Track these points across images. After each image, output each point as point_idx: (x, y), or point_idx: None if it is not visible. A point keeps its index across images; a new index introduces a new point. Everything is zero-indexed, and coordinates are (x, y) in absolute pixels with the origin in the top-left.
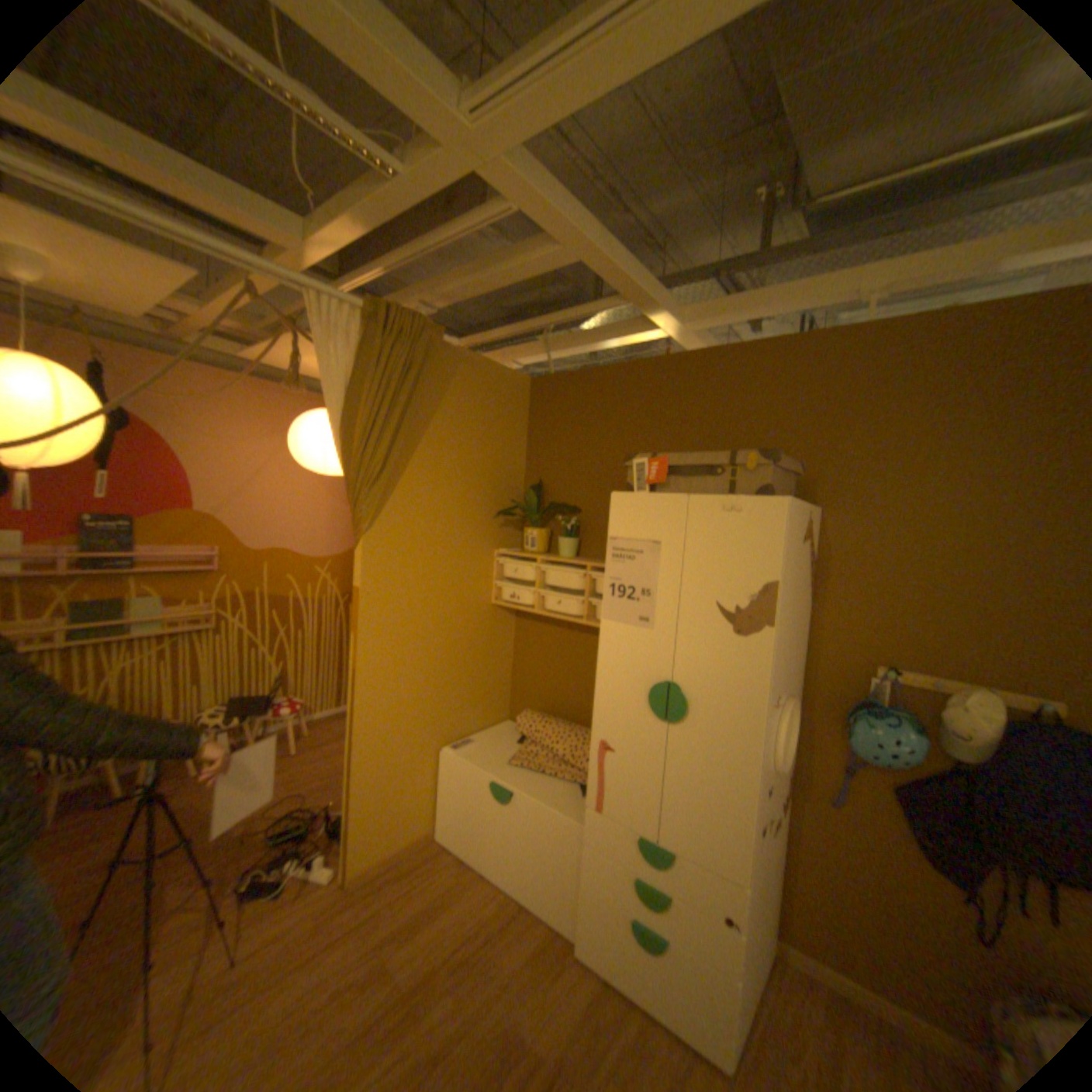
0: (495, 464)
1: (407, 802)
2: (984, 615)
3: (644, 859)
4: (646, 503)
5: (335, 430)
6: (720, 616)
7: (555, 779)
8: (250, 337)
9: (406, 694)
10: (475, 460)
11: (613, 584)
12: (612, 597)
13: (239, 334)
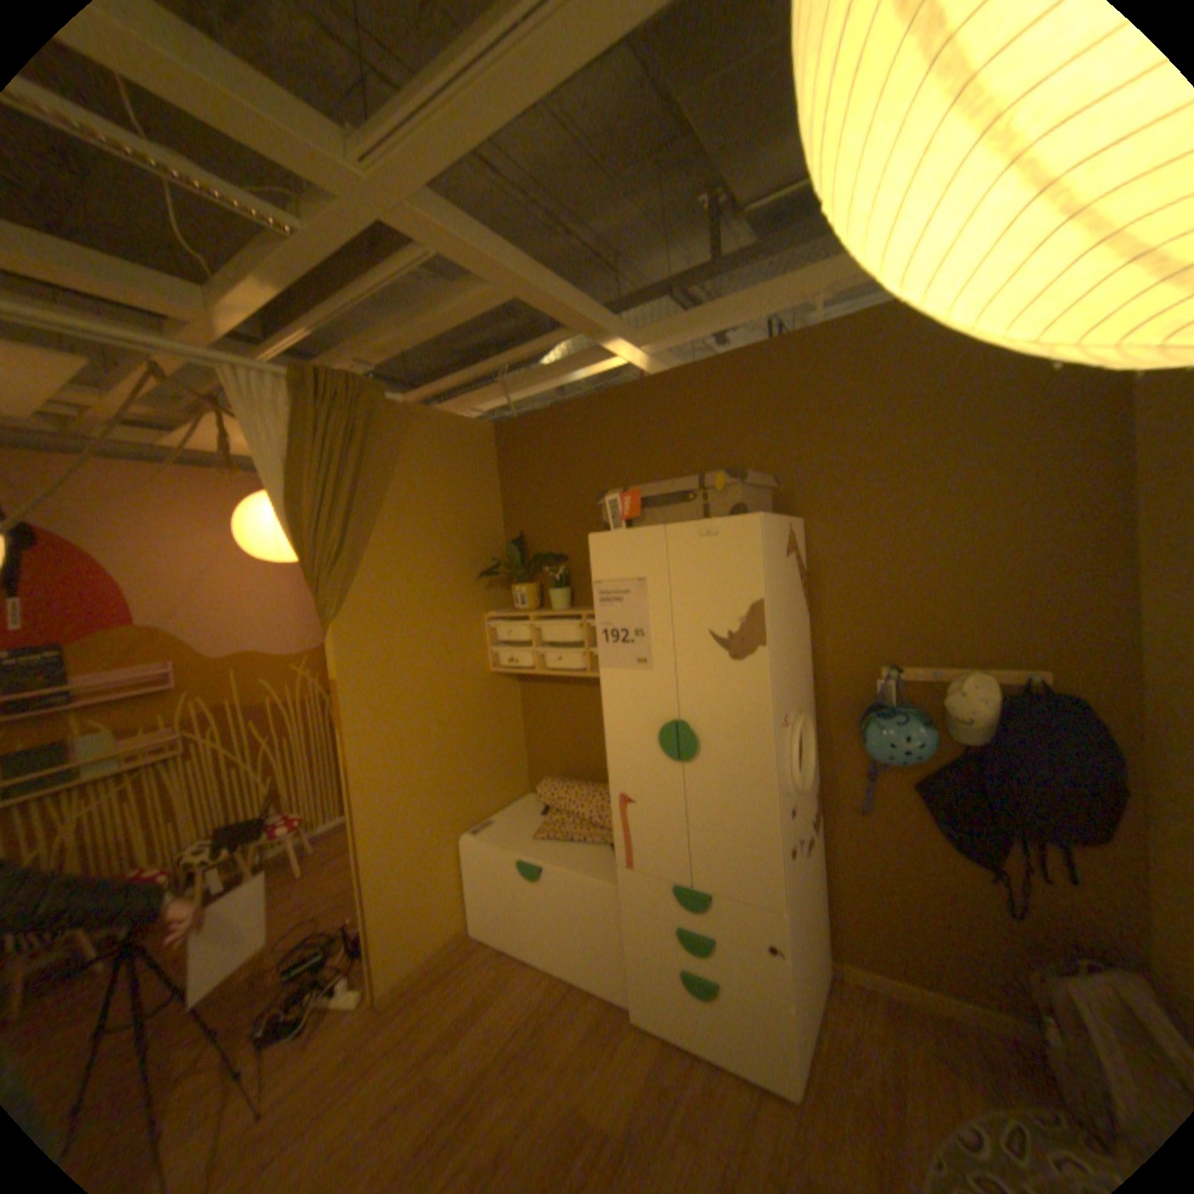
0: (468, 522)
1: (430, 901)
2: (968, 599)
3: (682, 906)
4: (624, 540)
5: (280, 512)
6: (714, 644)
7: (584, 844)
8: (170, 421)
9: (409, 785)
10: (446, 521)
11: (605, 629)
12: (607, 643)
13: (156, 419)
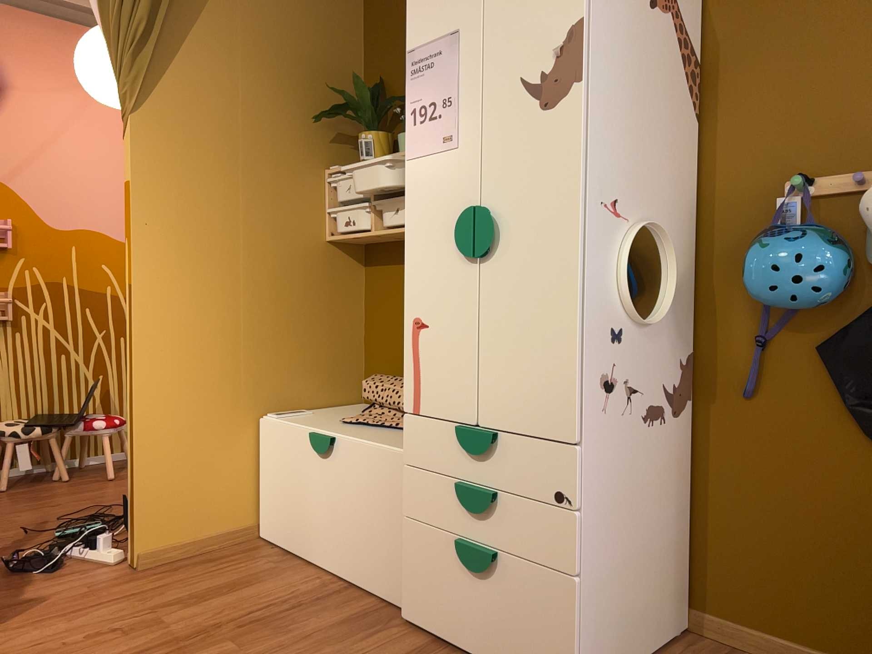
0: (317, 57)
1: (215, 475)
2: None
3: (463, 448)
4: None
5: None
6: (526, 94)
7: (394, 429)
8: None
9: (205, 330)
10: (288, 47)
11: (414, 108)
12: (415, 126)
13: None
